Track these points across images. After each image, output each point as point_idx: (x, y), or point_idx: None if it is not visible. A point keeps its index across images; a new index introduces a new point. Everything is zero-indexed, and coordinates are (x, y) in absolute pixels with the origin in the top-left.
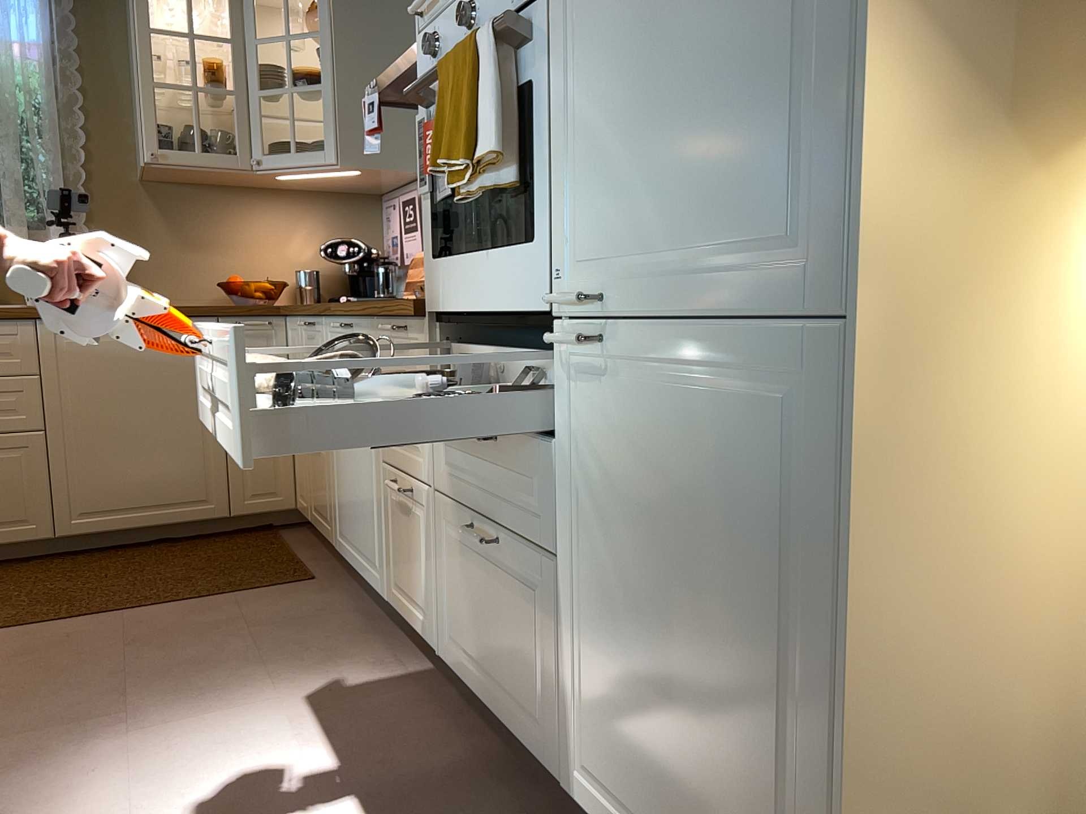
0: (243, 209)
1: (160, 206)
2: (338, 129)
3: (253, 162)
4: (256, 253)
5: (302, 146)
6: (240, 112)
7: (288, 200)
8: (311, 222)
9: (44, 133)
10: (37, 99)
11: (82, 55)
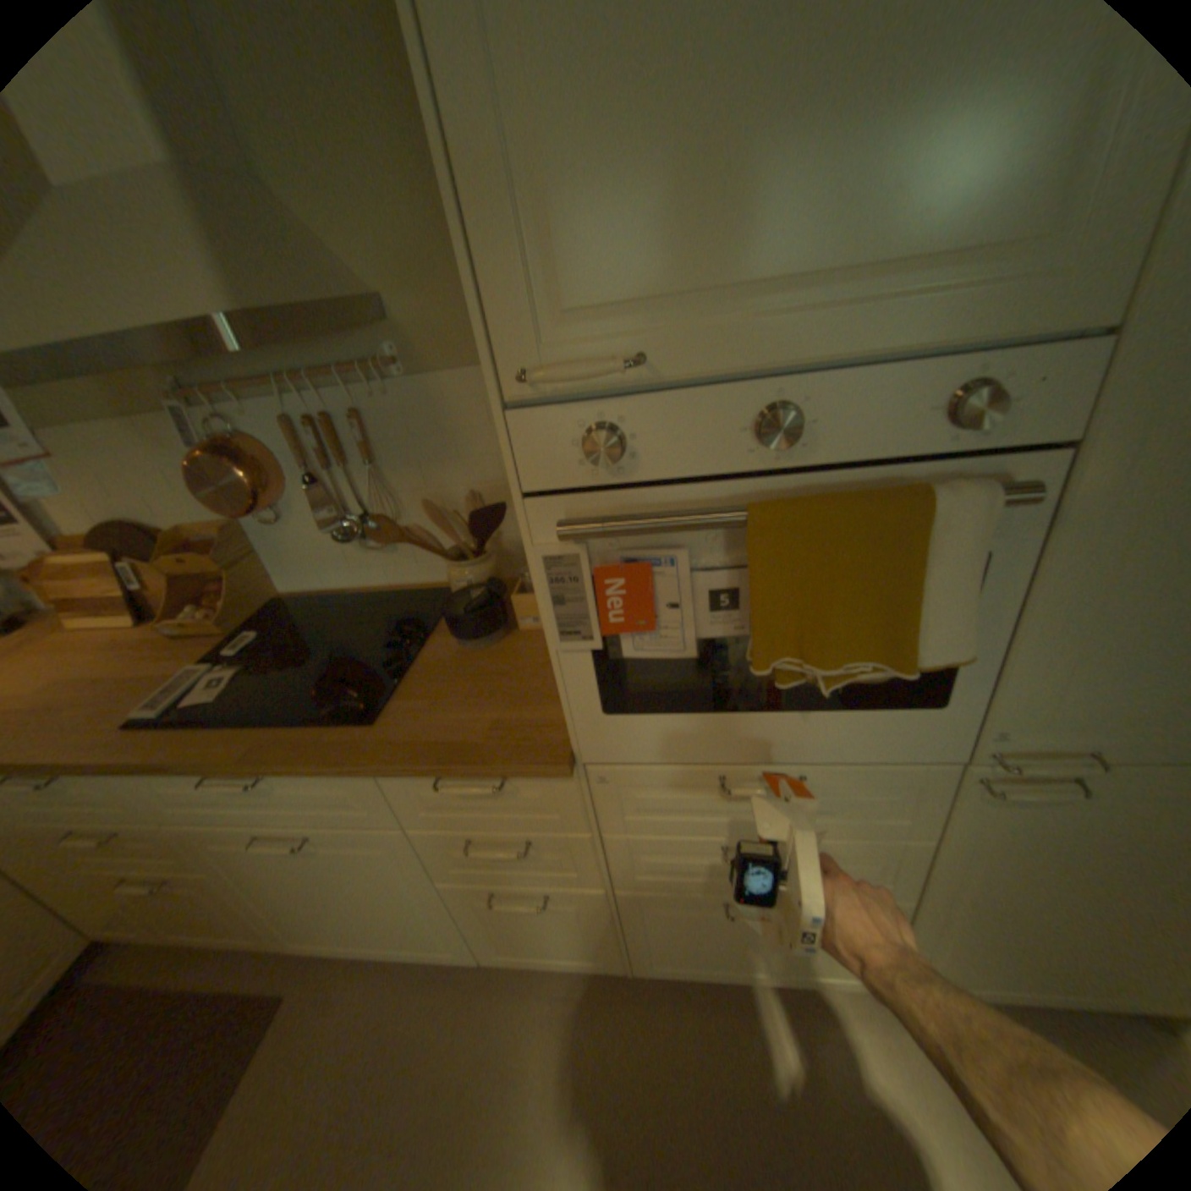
0: None
1: None
2: None
3: None
4: None
5: None
6: None
7: None
8: None
9: None
10: None
11: None
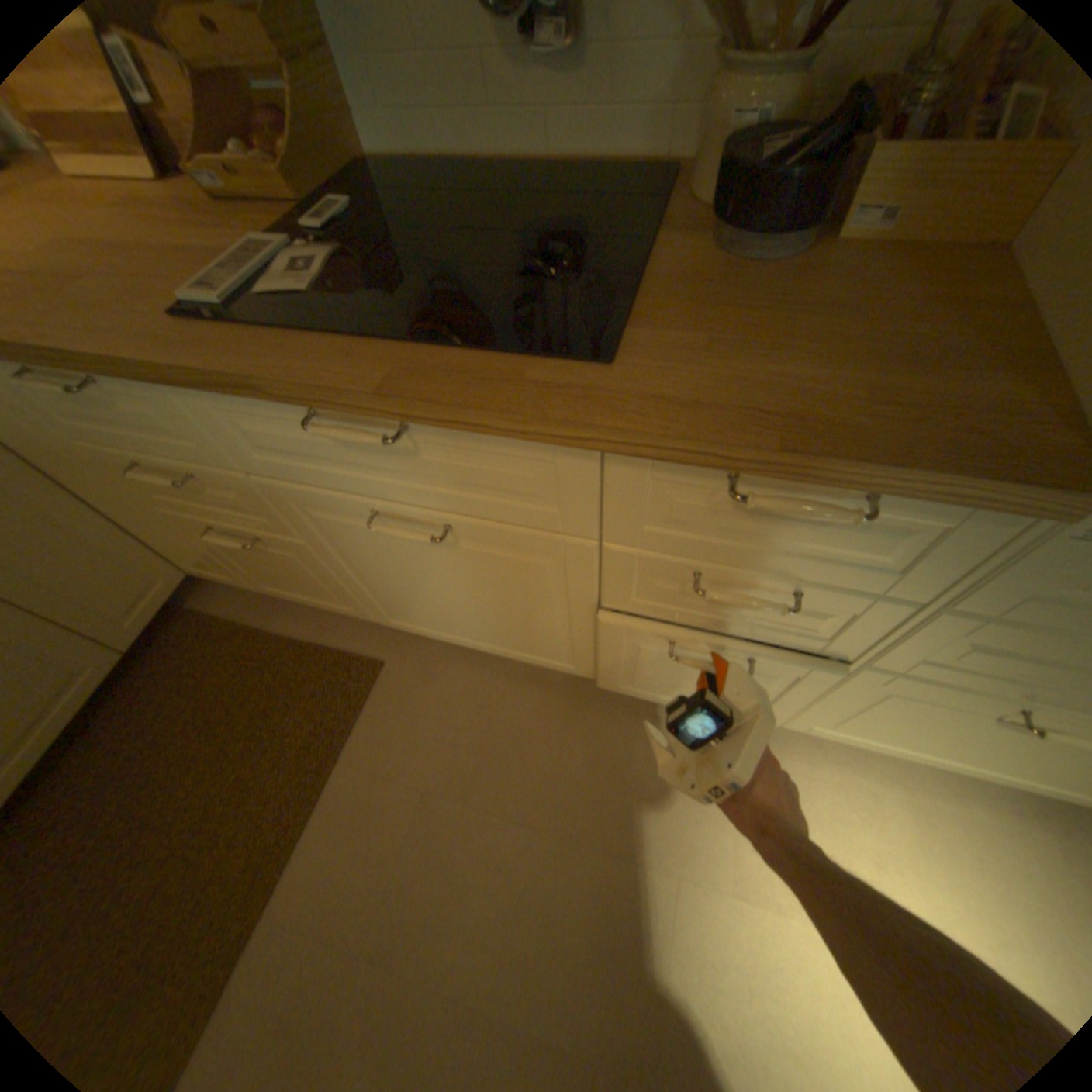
0: None
1: None
2: None
3: None
4: None
5: None
6: None
7: None
8: None
9: None
10: None
11: None
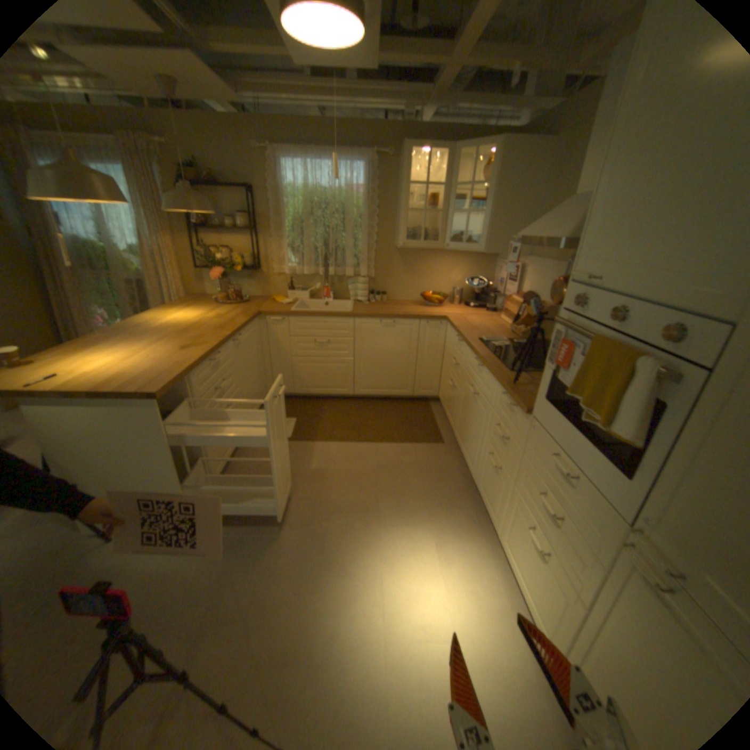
0: (434, 258)
1: (401, 257)
2: (487, 235)
3: (443, 245)
4: (436, 279)
5: (466, 234)
6: (441, 218)
7: (454, 254)
8: (463, 265)
9: (361, 228)
10: (359, 212)
11: (378, 189)
